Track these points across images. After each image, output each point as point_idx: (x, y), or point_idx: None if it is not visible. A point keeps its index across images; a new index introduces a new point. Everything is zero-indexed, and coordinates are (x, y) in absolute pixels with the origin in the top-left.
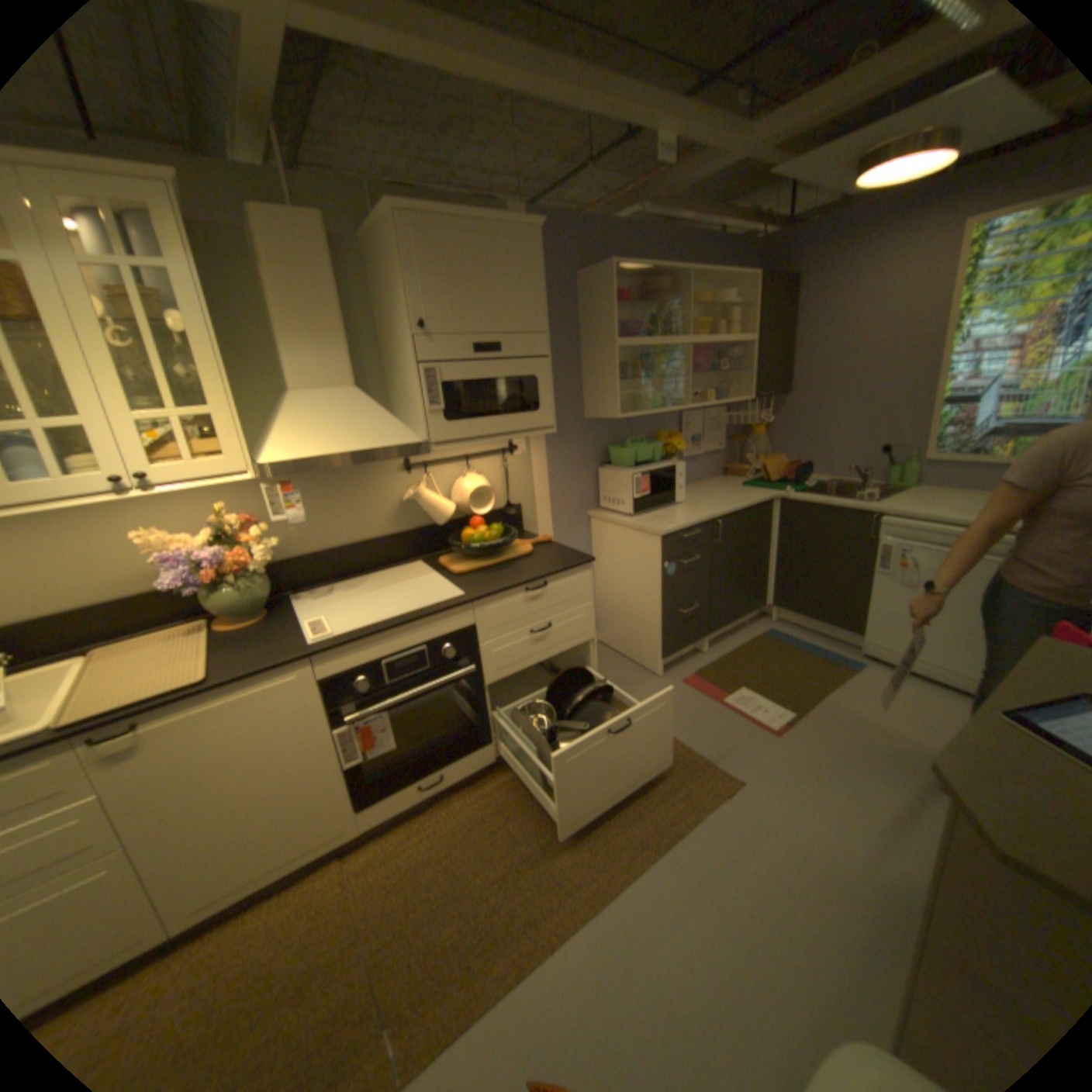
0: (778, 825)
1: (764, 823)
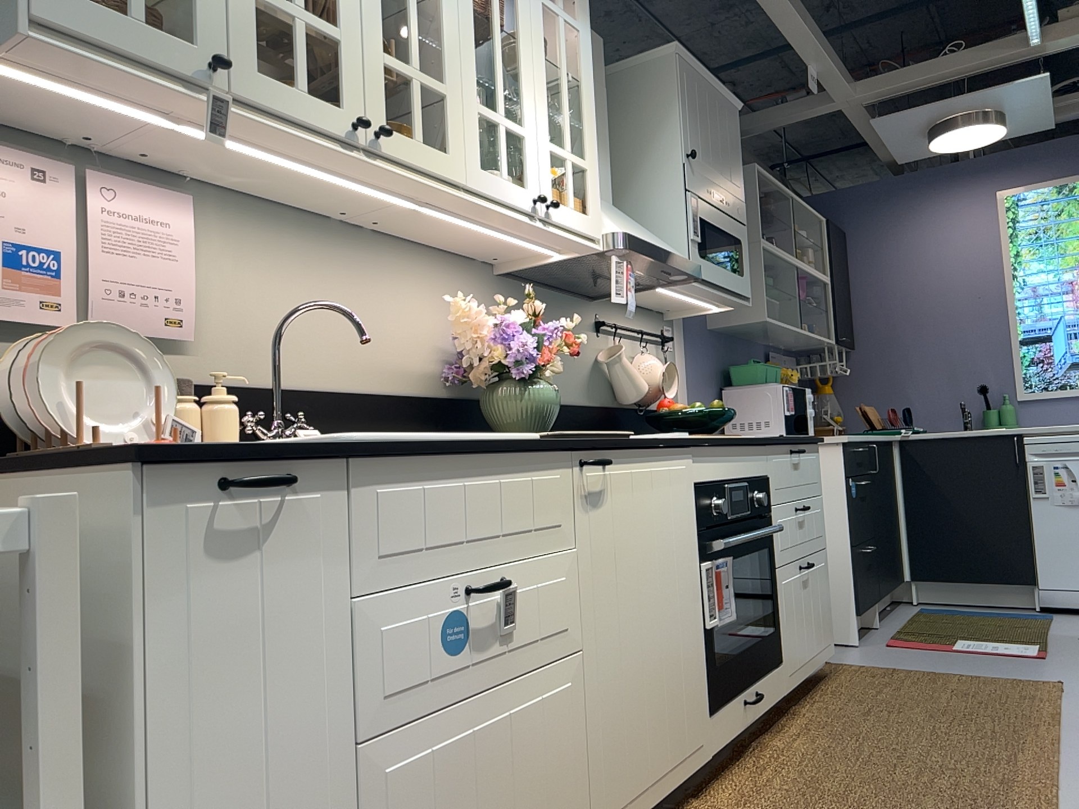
0: None
1: None
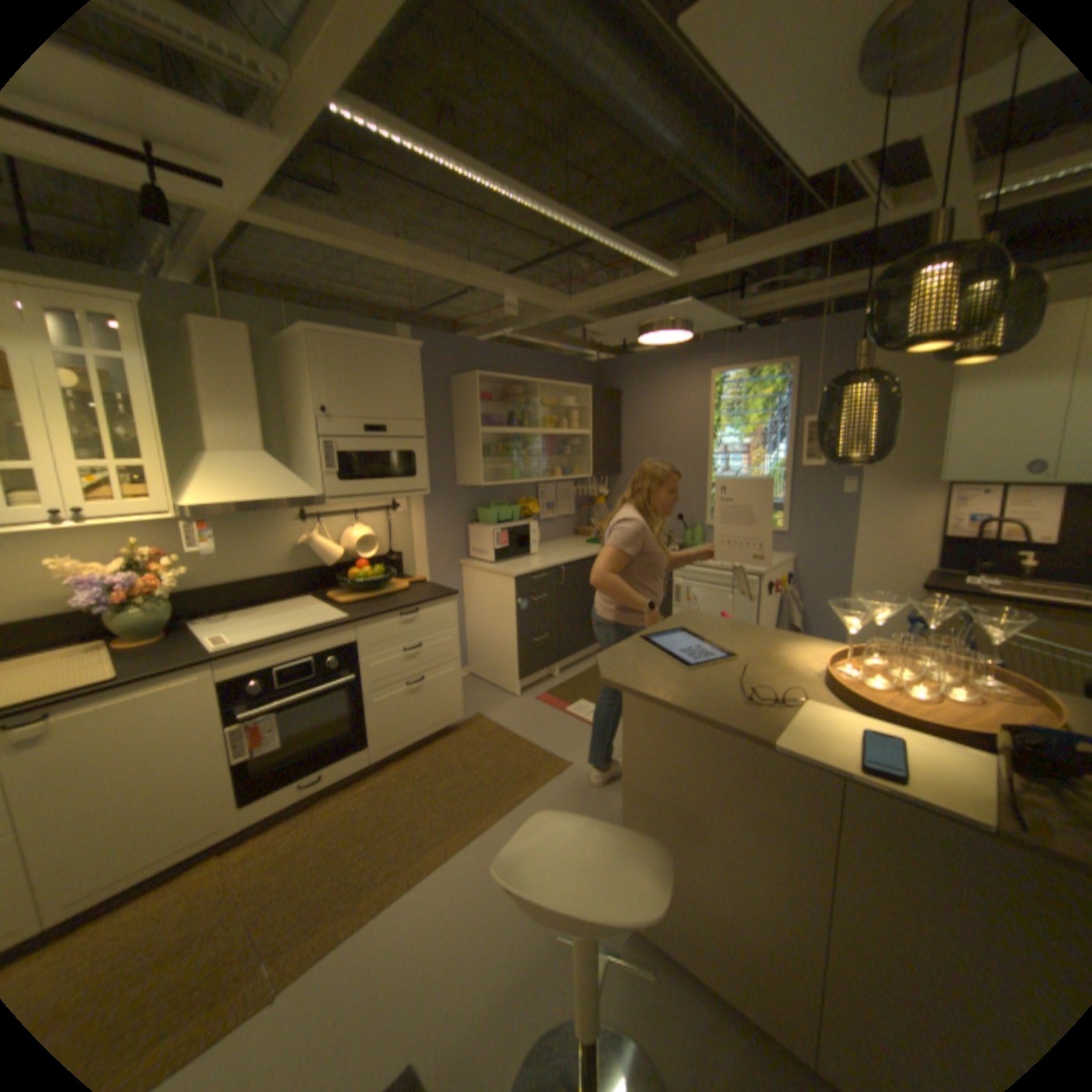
0: (591, 787)
1: (581, 787)
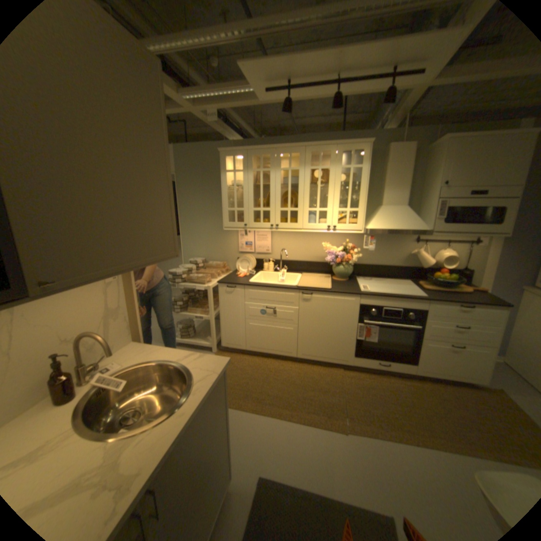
0: None
1: None
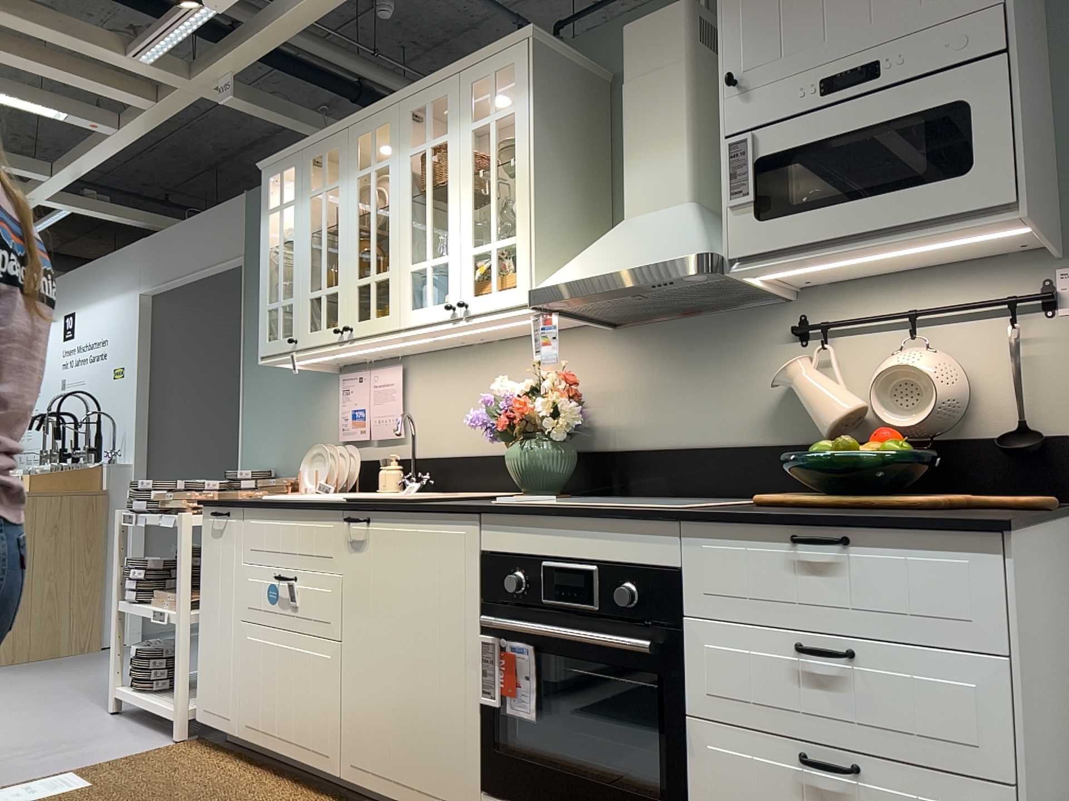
0: None
1: None
